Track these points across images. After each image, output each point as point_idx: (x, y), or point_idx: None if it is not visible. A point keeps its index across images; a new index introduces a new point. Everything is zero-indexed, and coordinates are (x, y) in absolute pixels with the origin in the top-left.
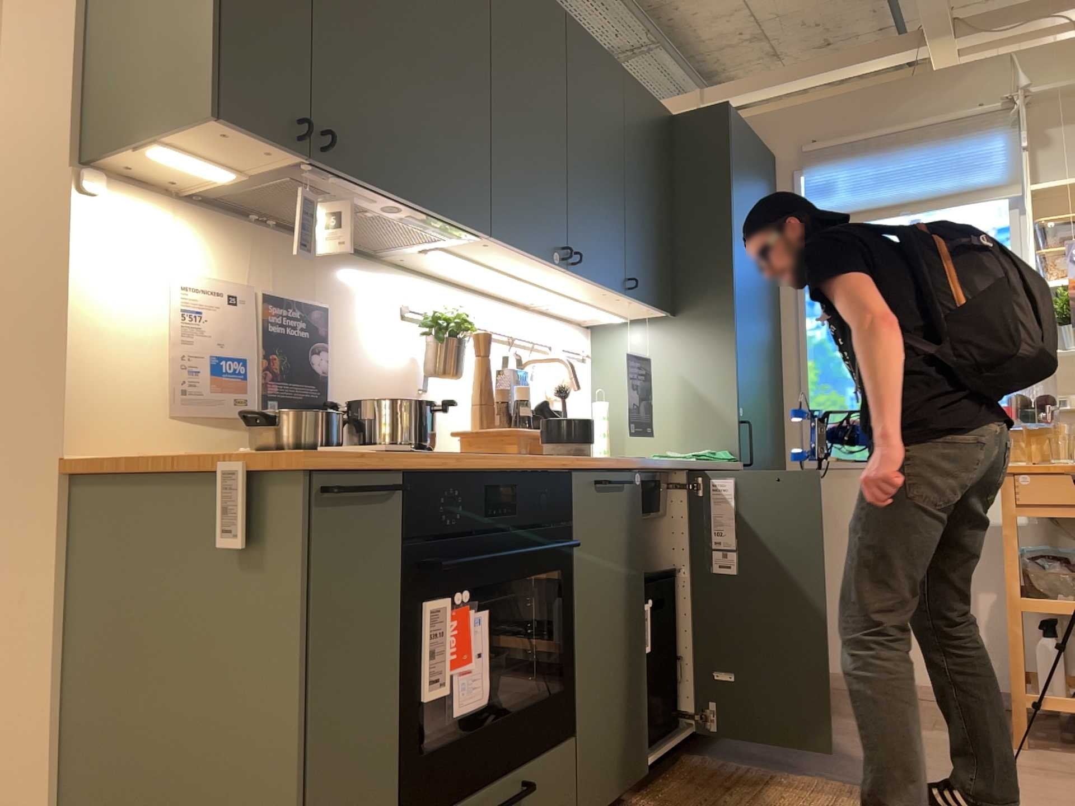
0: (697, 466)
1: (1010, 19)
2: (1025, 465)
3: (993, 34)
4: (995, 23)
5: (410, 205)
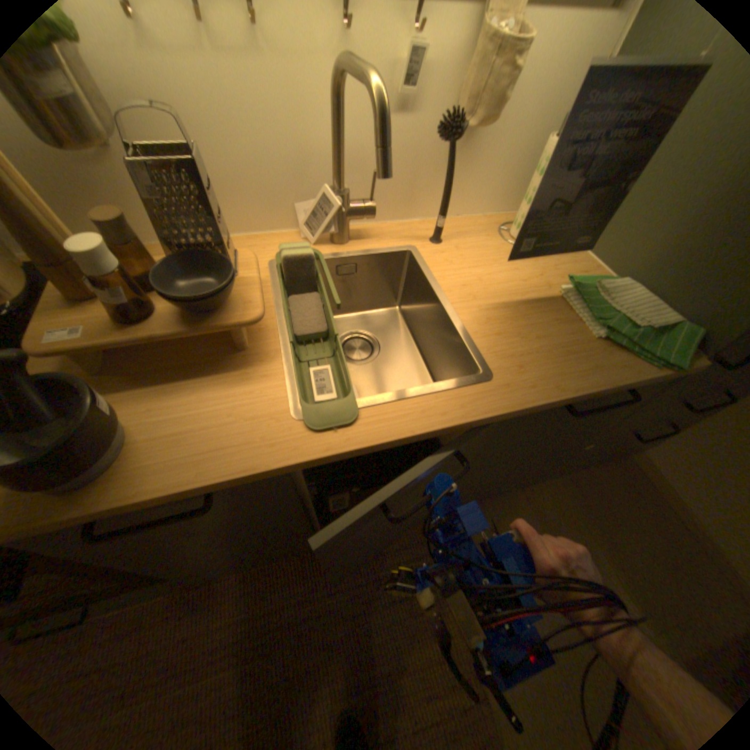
0: (504, 418)
1: None
2: None
3: None
4: None
5: None
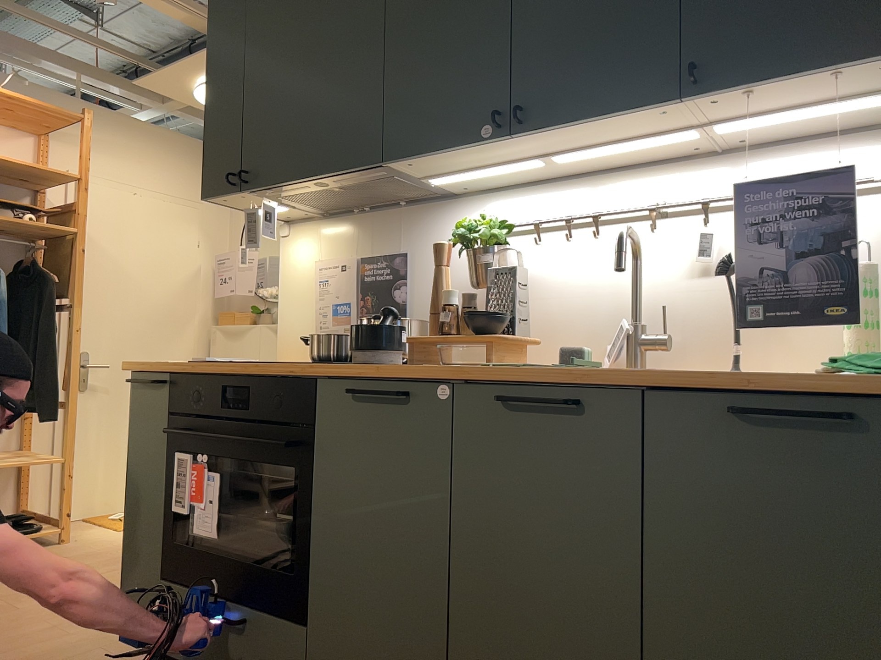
0: (630, 380)
1: None
2: None
3: None
4: None
5: (314, 179)
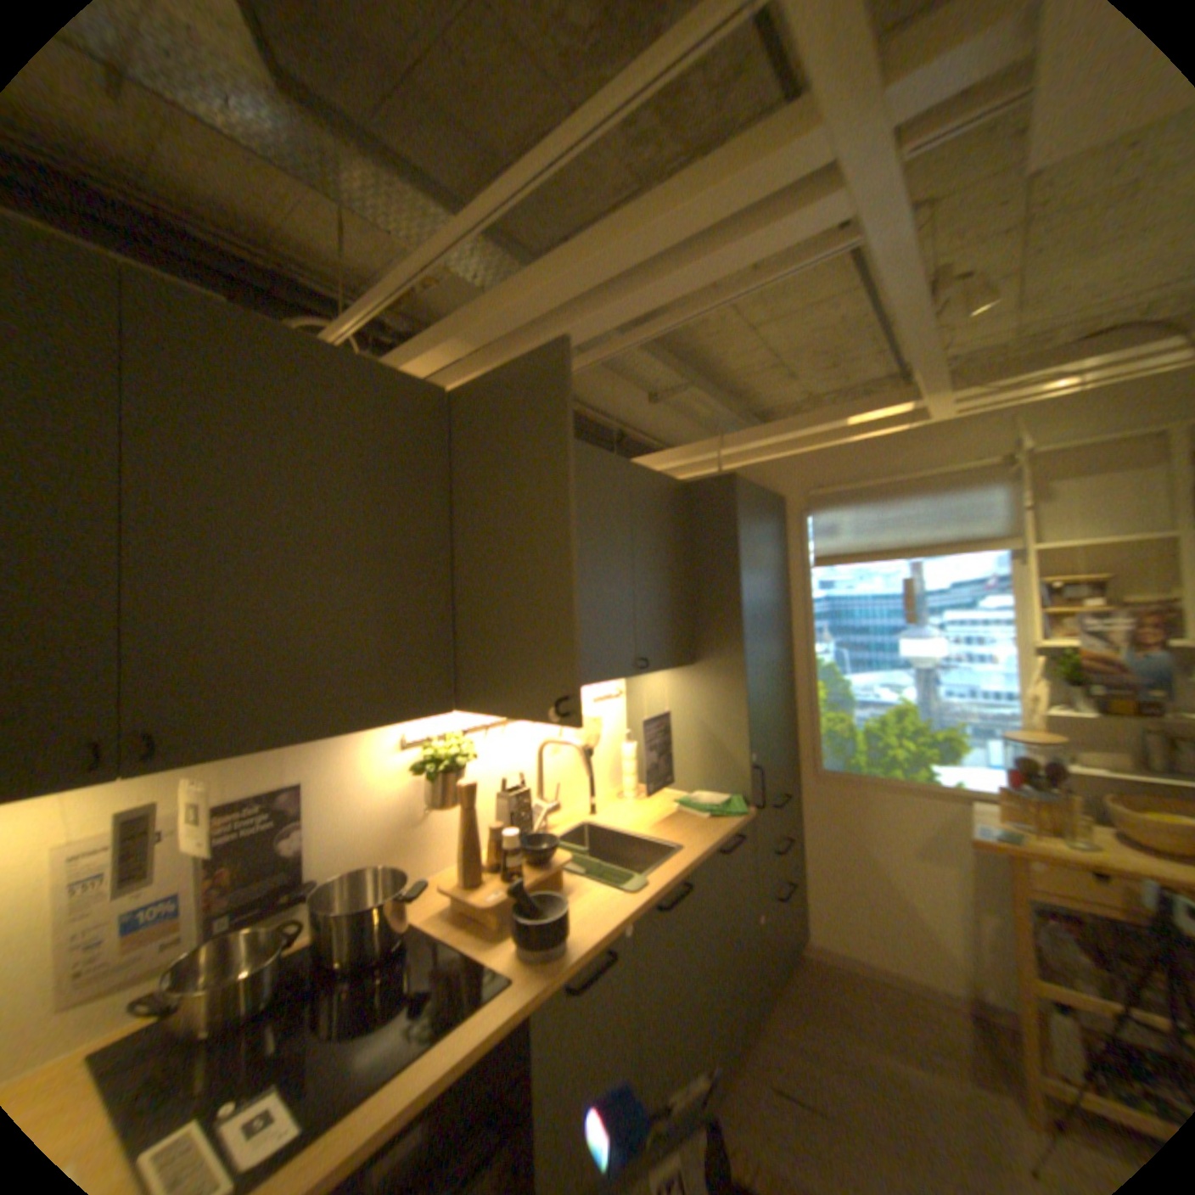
0: (702, 860)
1: (1013, 370)
2: (1039, 847)
3: (996, 388)
4: (997, 374)
5: (327, 736)
